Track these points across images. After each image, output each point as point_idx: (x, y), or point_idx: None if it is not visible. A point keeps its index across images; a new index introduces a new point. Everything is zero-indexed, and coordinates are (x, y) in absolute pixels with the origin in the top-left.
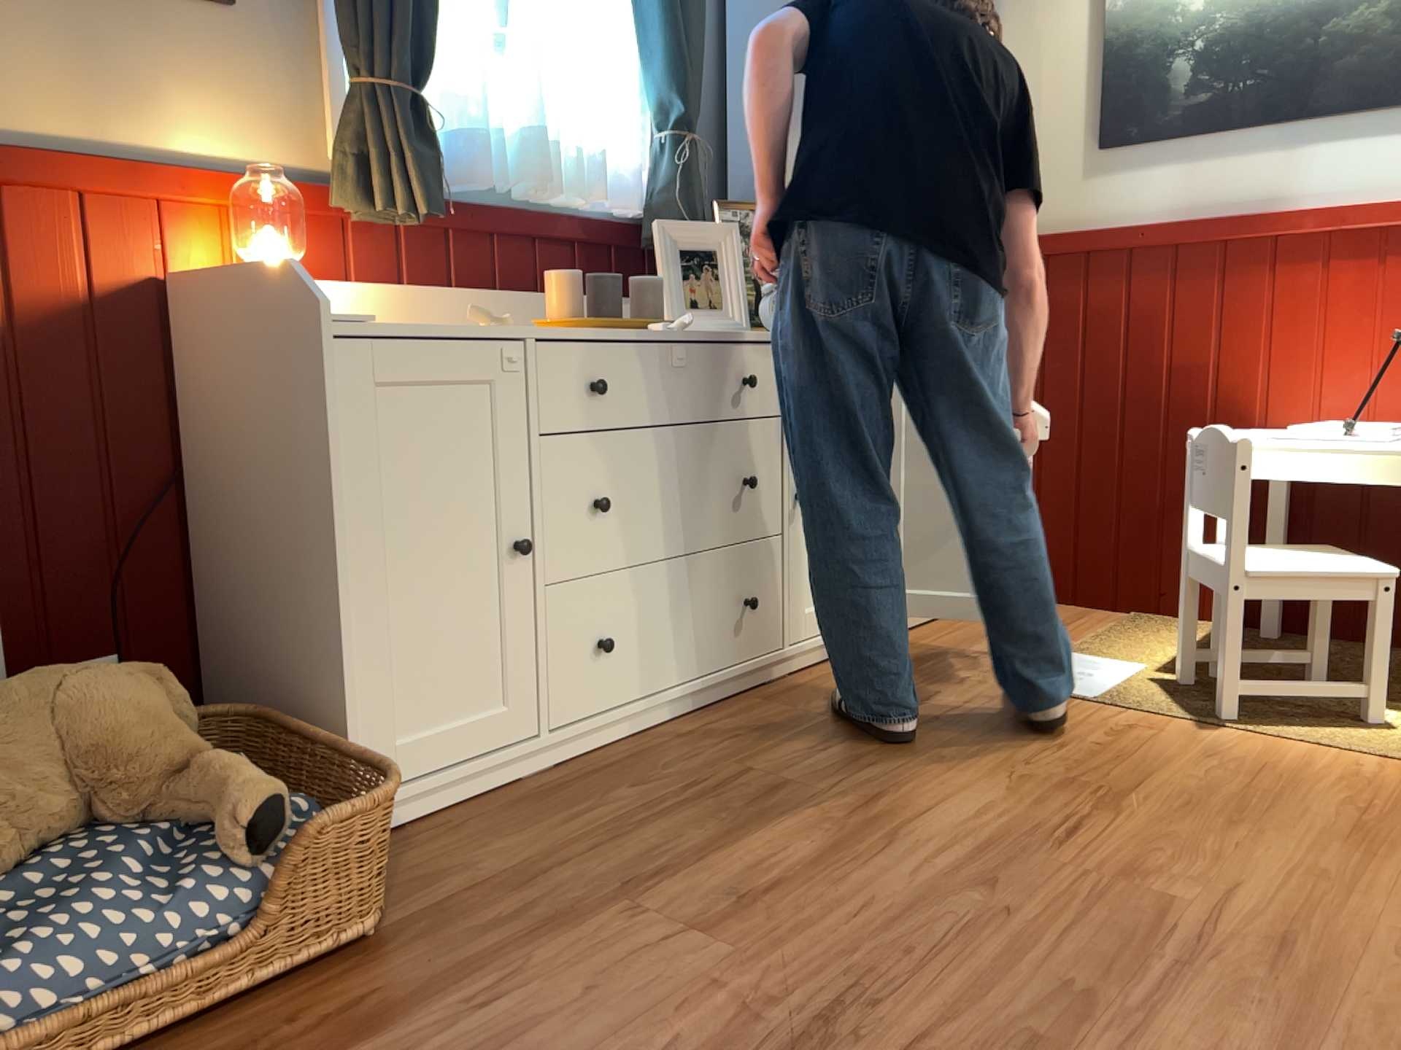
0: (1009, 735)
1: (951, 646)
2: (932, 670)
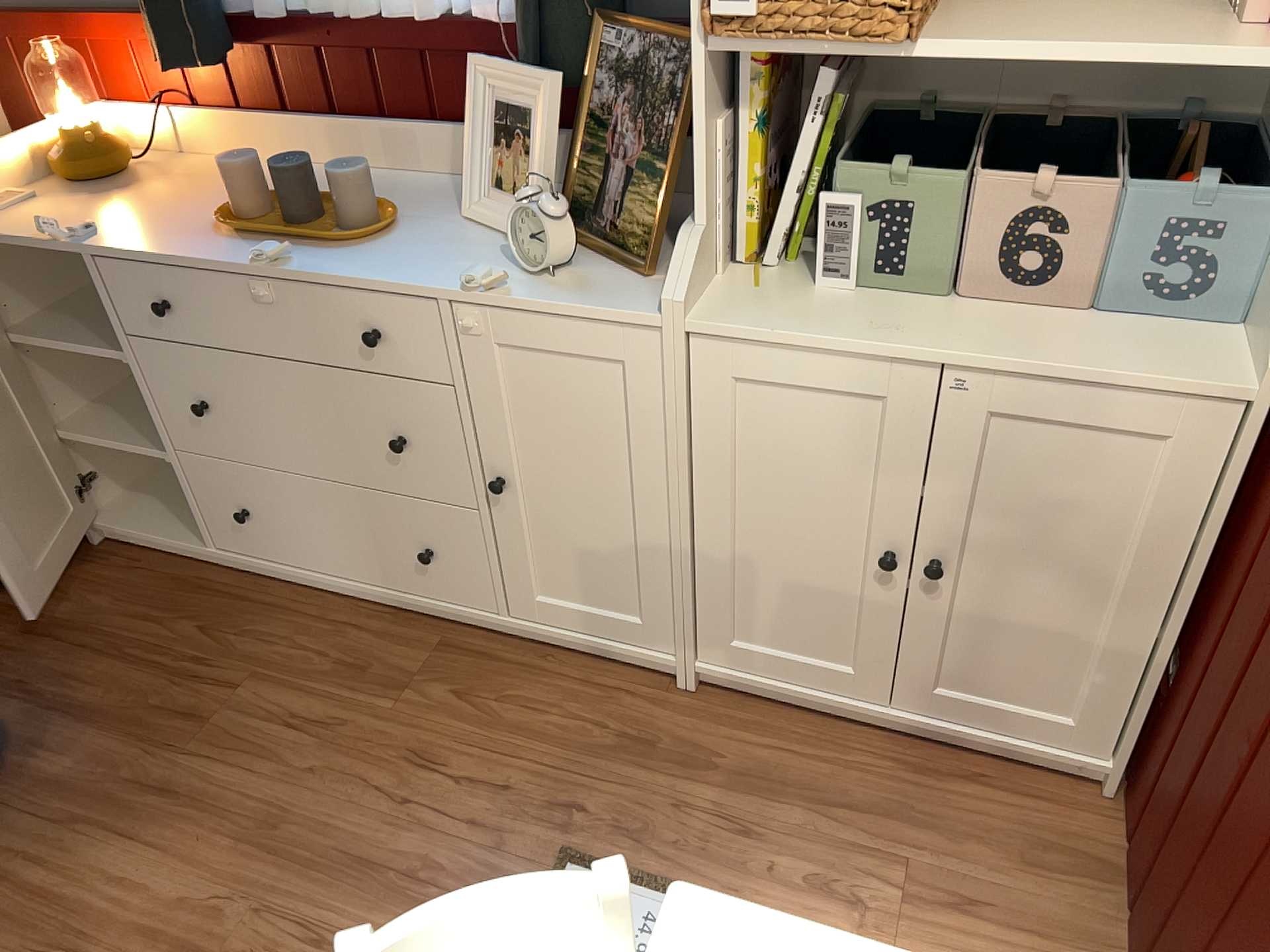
0: (361, 876)
1: (729, 765)
2: (607, 762)
